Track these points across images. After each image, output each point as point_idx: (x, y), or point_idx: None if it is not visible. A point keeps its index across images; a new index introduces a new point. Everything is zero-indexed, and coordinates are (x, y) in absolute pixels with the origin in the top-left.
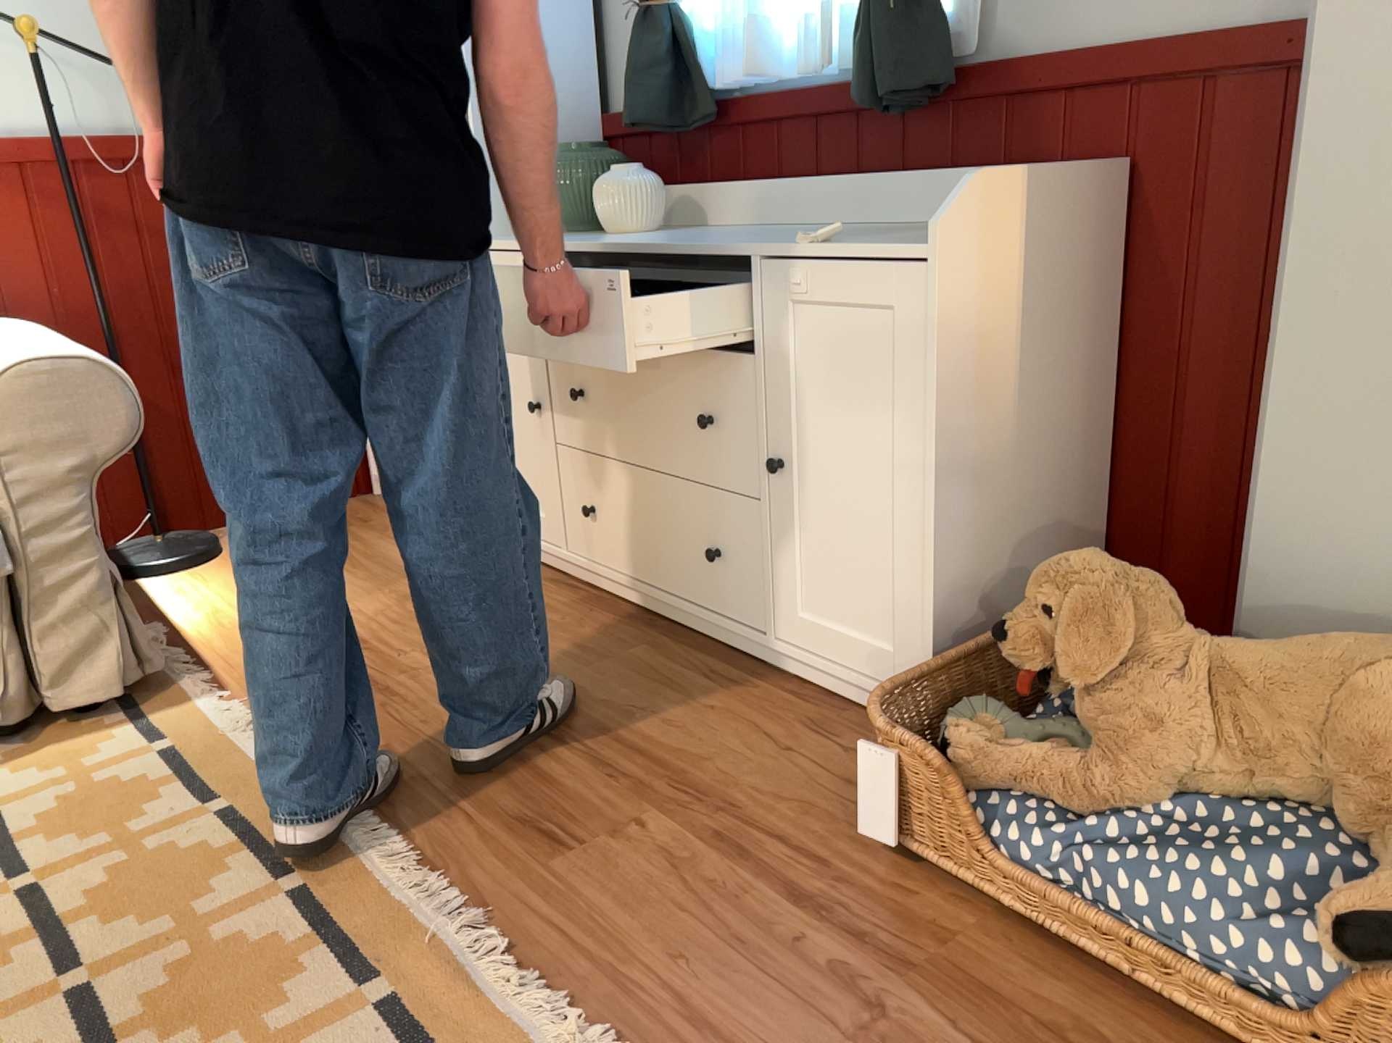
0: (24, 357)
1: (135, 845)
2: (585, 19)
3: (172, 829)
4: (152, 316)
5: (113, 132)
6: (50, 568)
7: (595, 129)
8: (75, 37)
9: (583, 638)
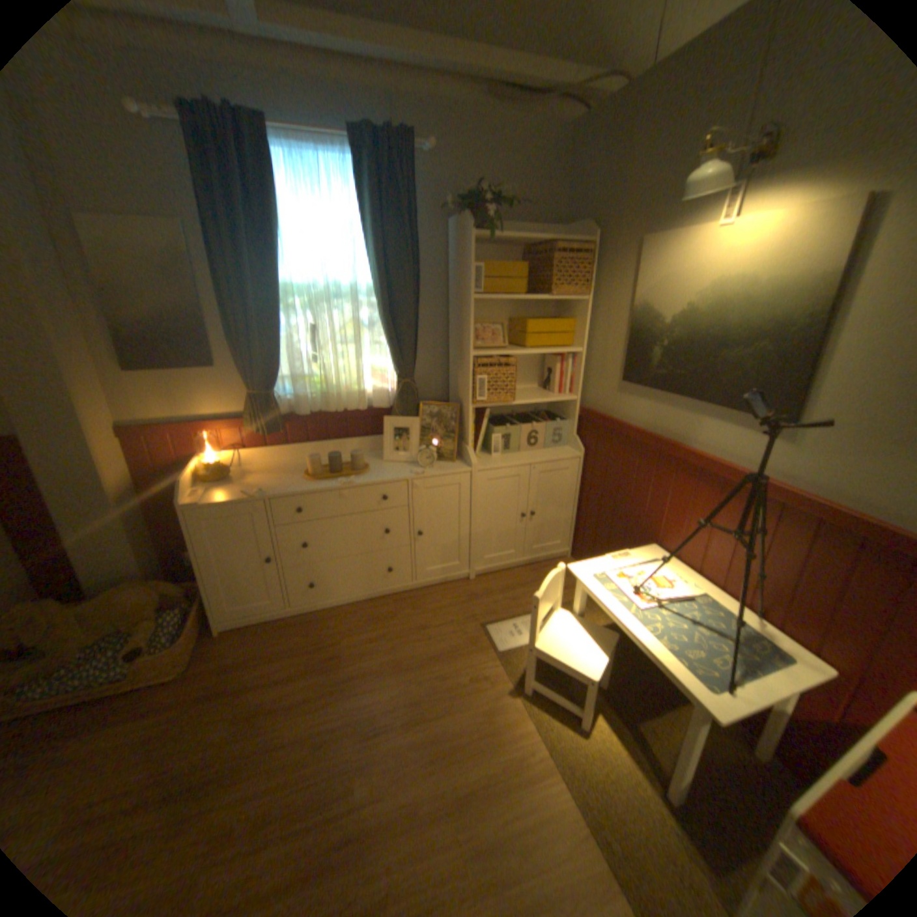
0: None
1: None
2: None
3: None
4: None
5: None
6: None
7: None
8: None
9: None
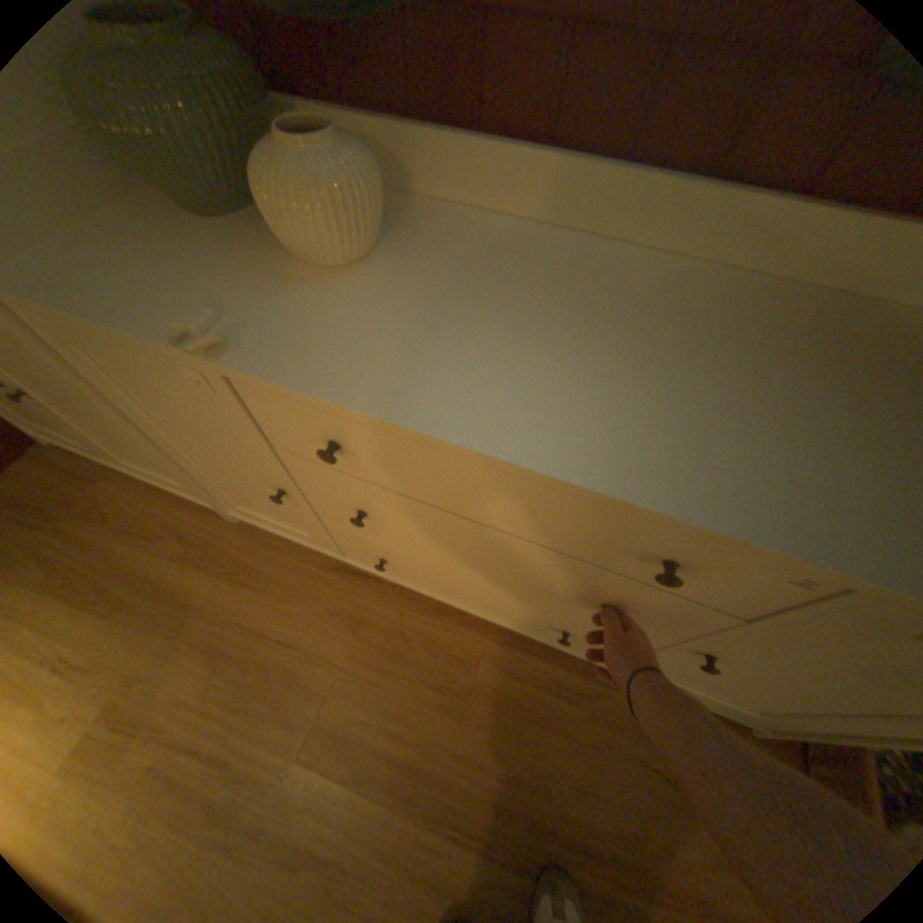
0: None
1: None
2: None
3: None
4: None
5: None
6: None
7: None
8: None
9: (427, 667)
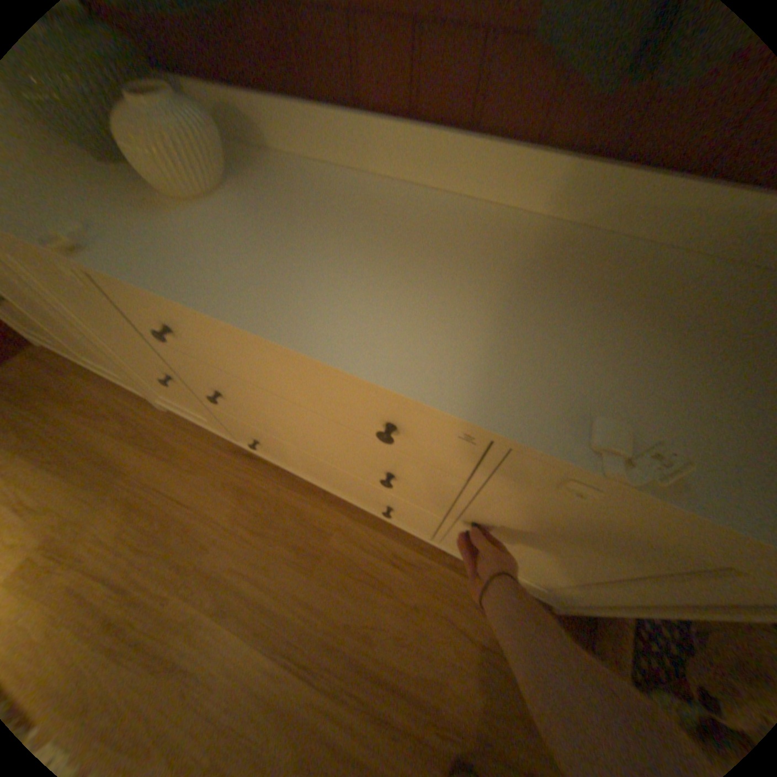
0: None
1: None
2: None
3: None
4: None
5: None
6: None
7: None
8: None
9: (290, 532)
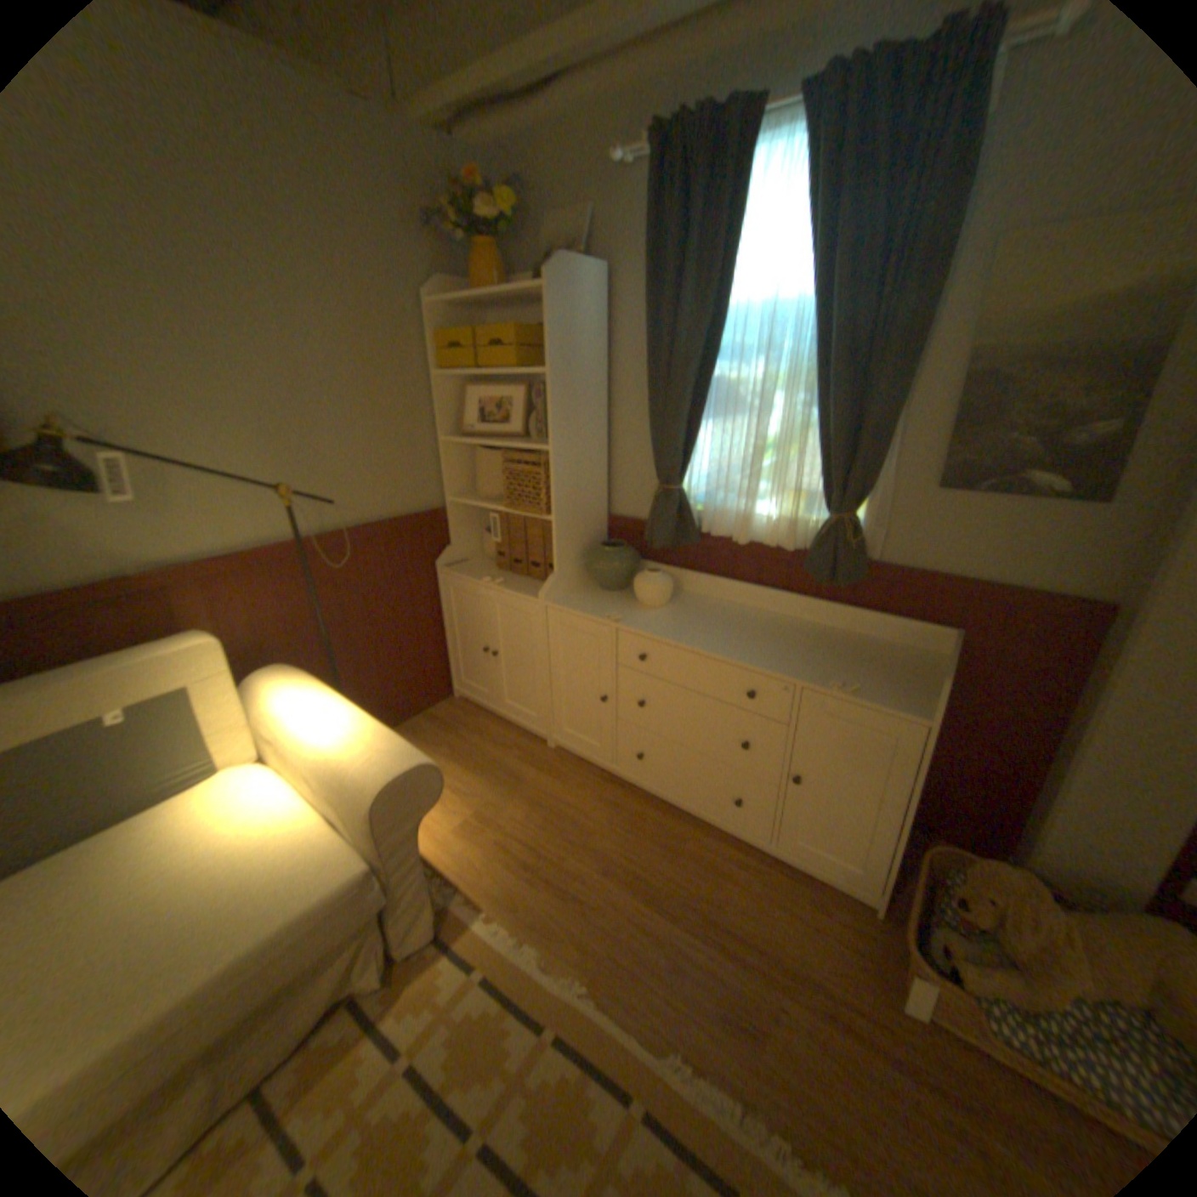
0: (377, 770)
1: (521, 1089)
2: (604, 466)
3: (534, 1068)
4: (340, 631)
5: (317, 528)
6: (397, 888)
7: (605, 522)
8: (294, 475)
9: (655, 836)
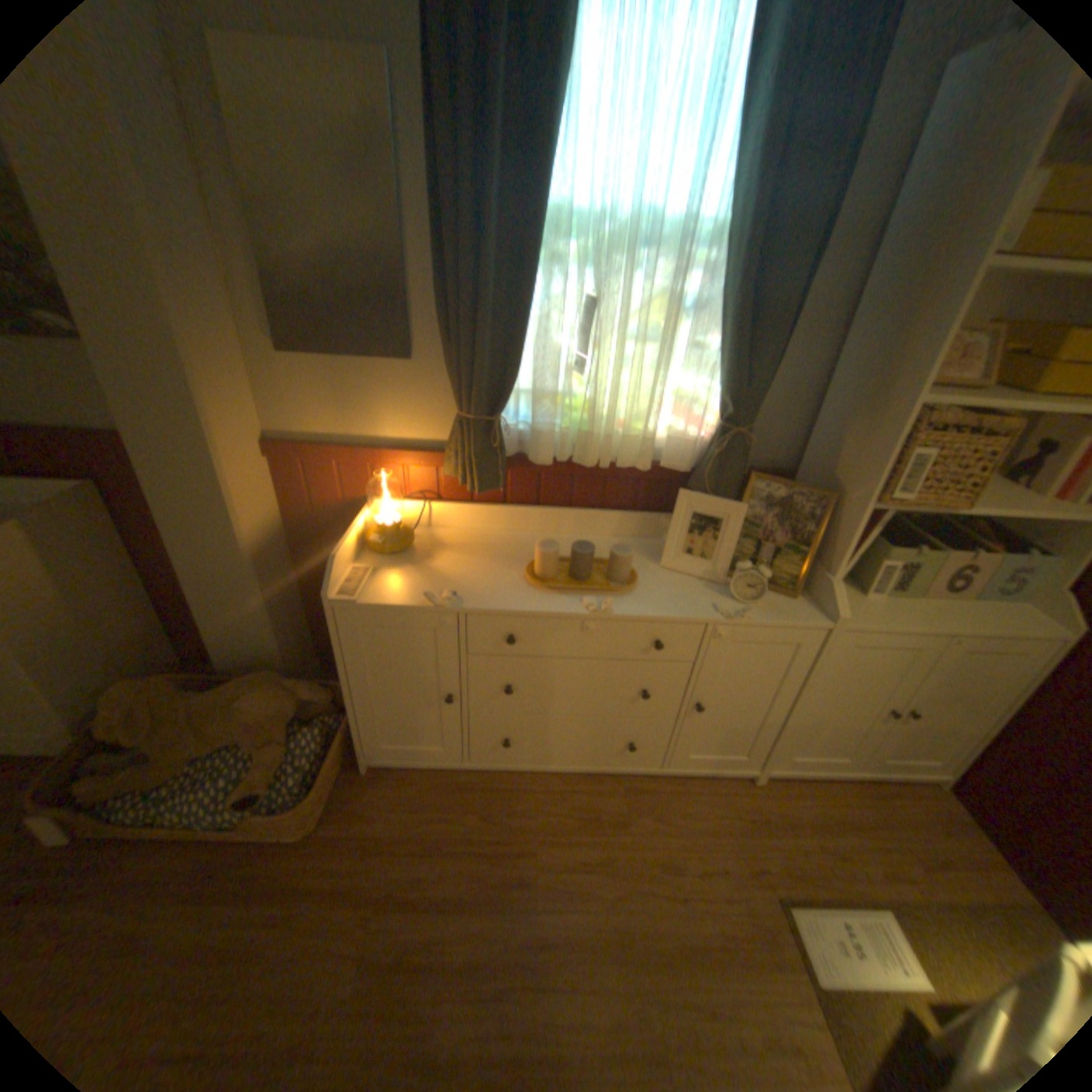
0: None
1: None
2: None
3: None
4: None
5: None
6: None
7: None
8: None
9: None
